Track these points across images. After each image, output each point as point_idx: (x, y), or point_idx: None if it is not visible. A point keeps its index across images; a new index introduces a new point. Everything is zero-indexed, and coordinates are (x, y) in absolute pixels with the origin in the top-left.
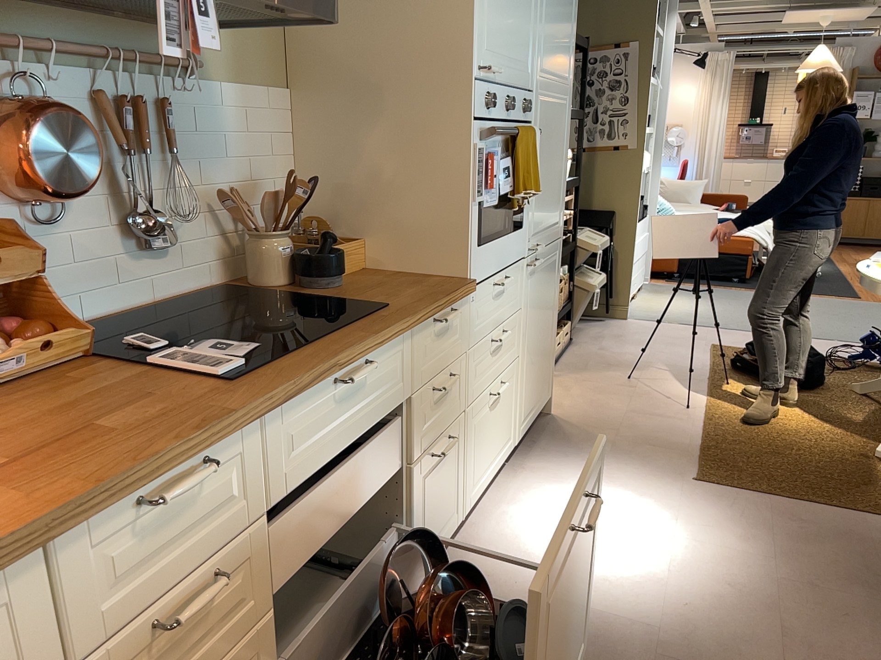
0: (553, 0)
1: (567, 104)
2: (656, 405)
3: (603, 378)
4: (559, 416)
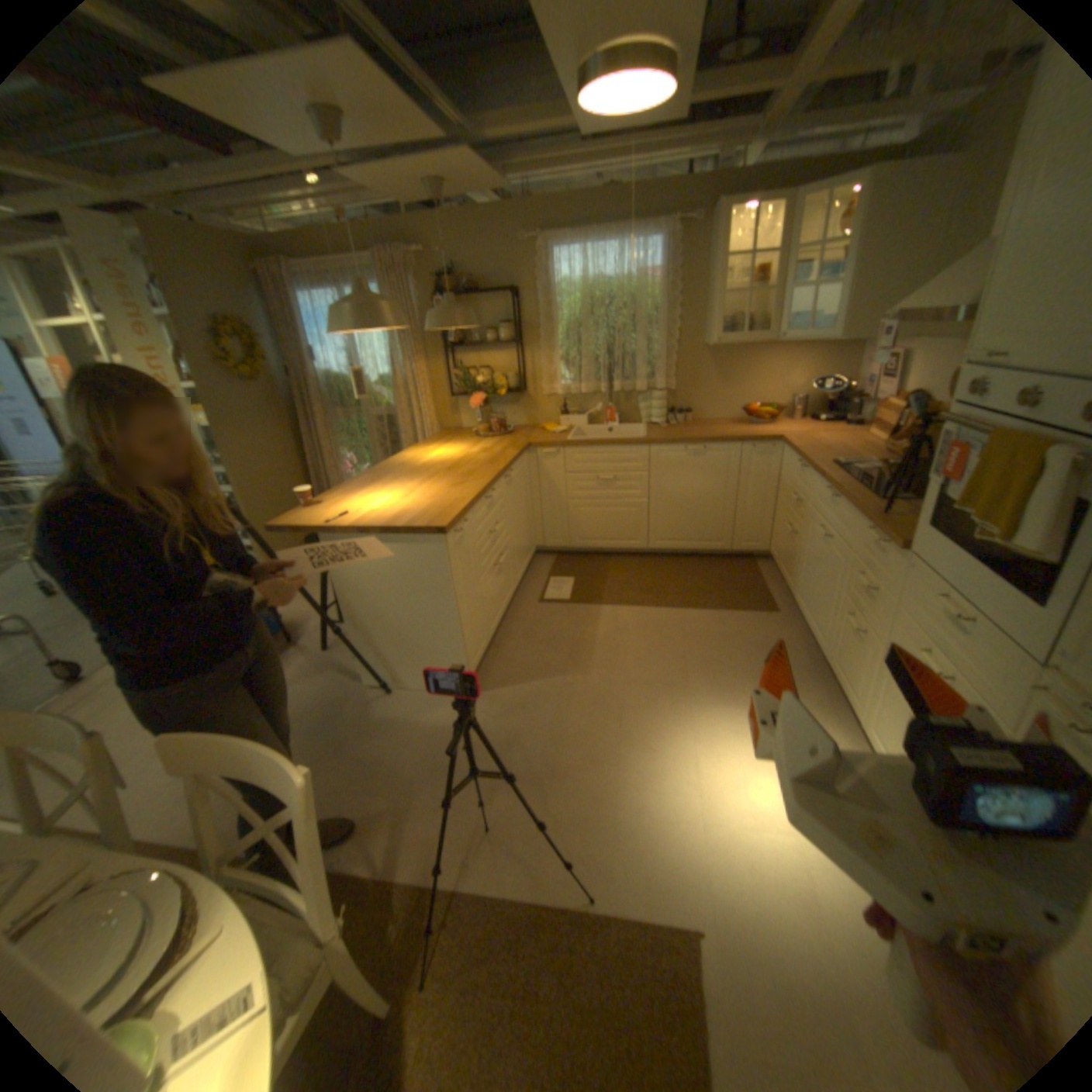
0: None
1: None
2: None
3: None
4: None
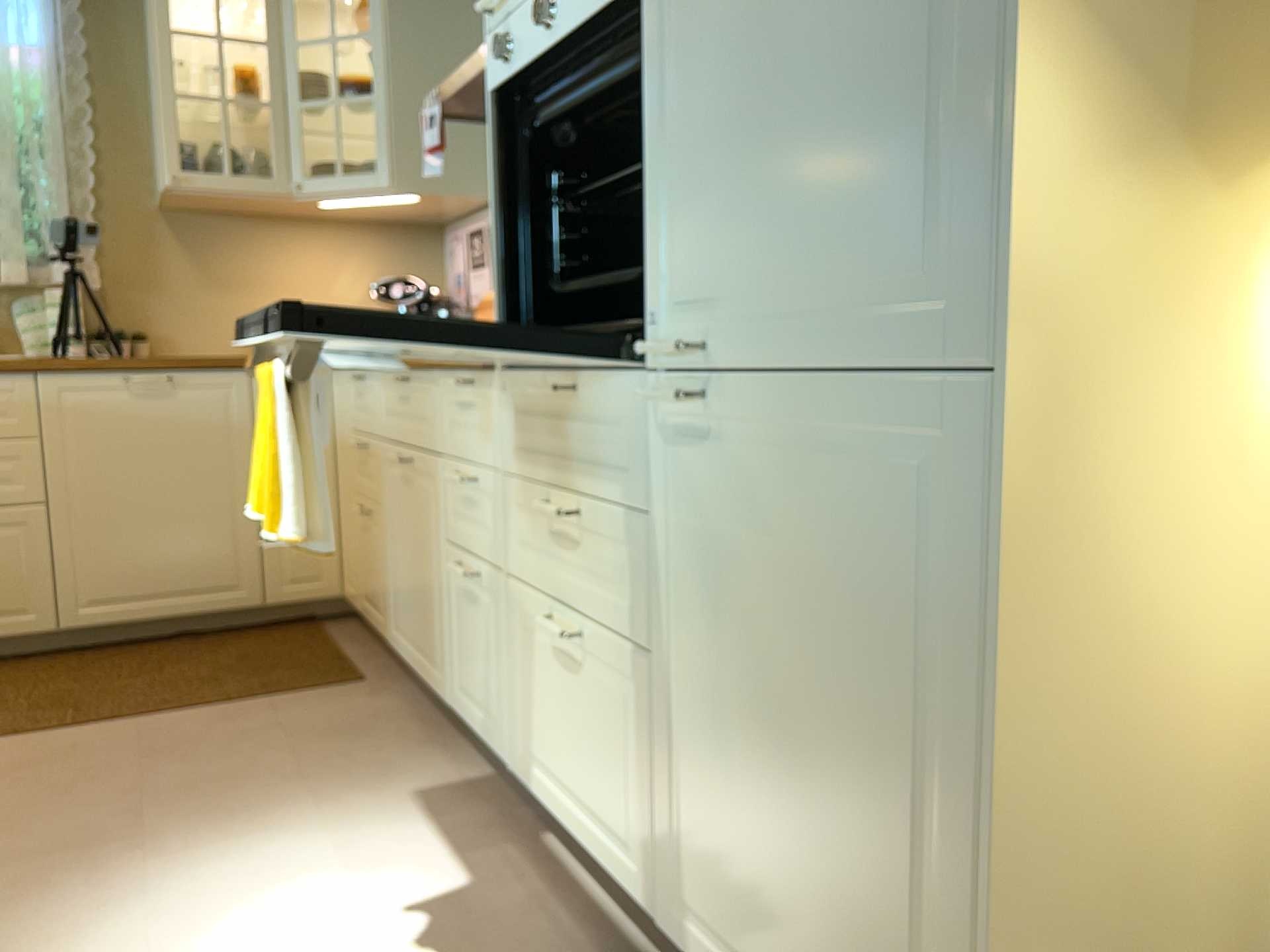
0: None
1: None
2: None
3: None
4: None
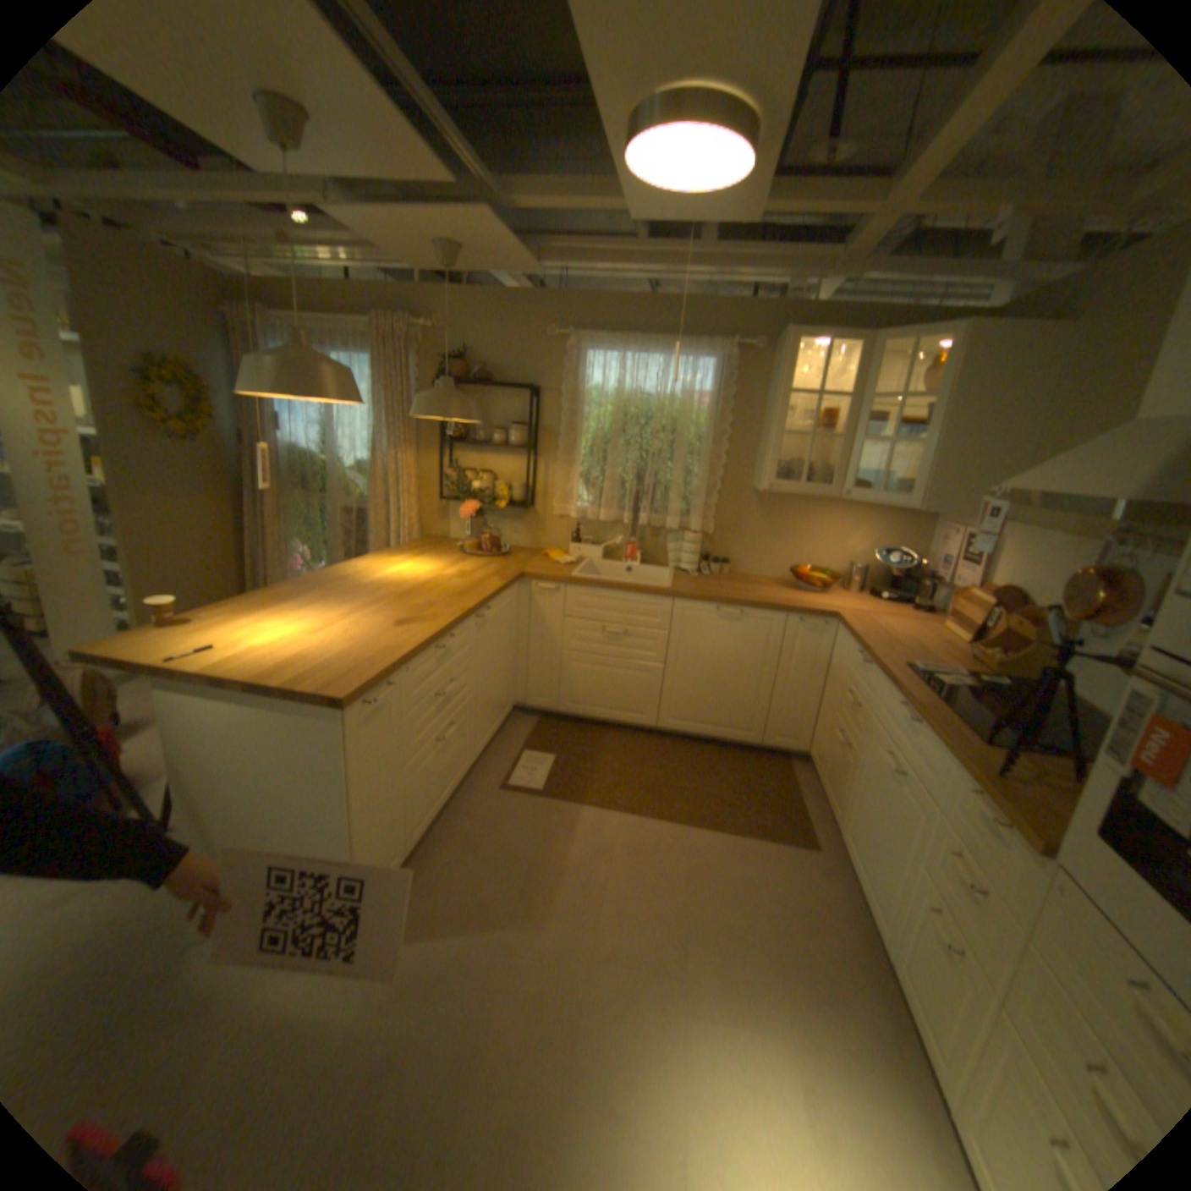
0: None
1: None
2: None
3: None
4: None
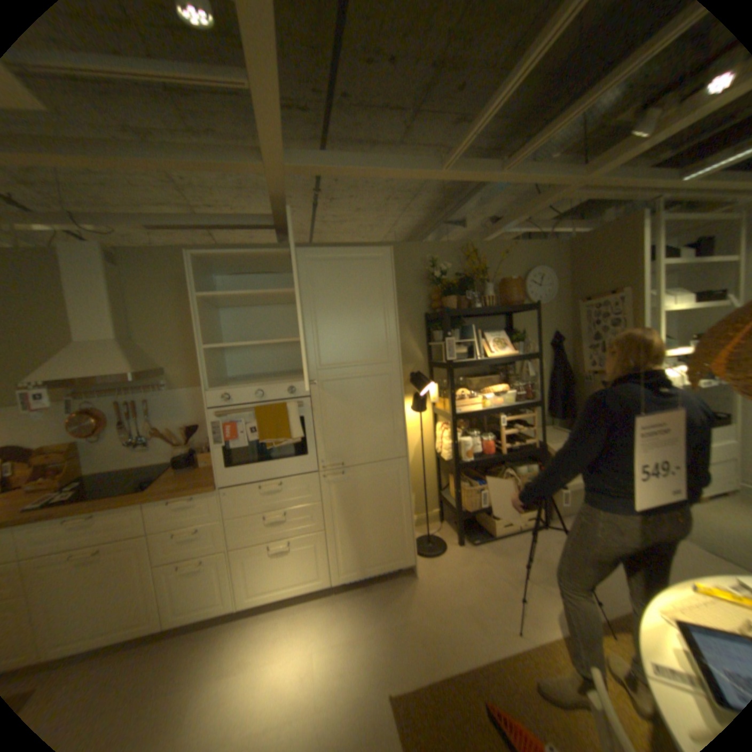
0: (330, 324)
1: (390, 373)
2: (500, 616)
3: (507, 569)
4: (417, 582)
